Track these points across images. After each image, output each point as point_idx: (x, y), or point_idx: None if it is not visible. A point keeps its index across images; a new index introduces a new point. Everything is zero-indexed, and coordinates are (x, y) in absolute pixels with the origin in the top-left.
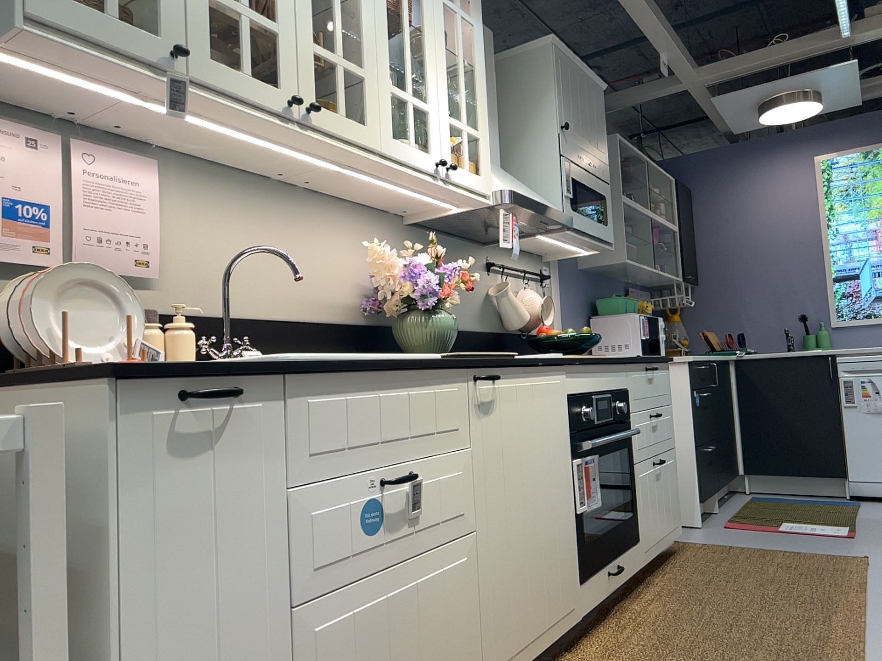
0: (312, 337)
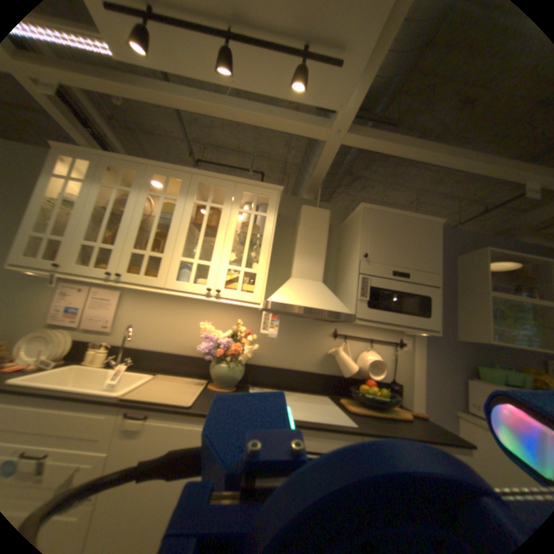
0: (177, 362)
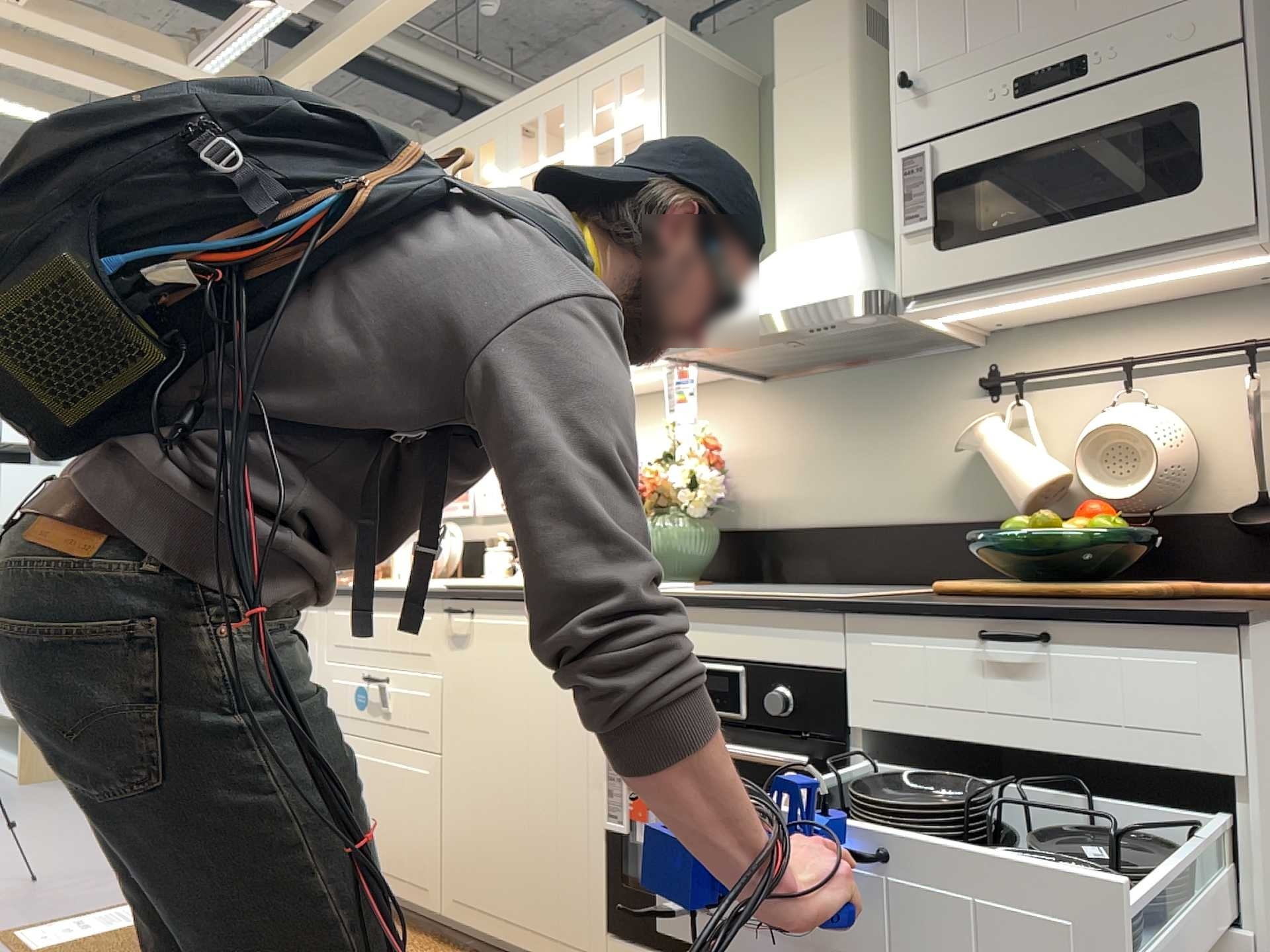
0: None
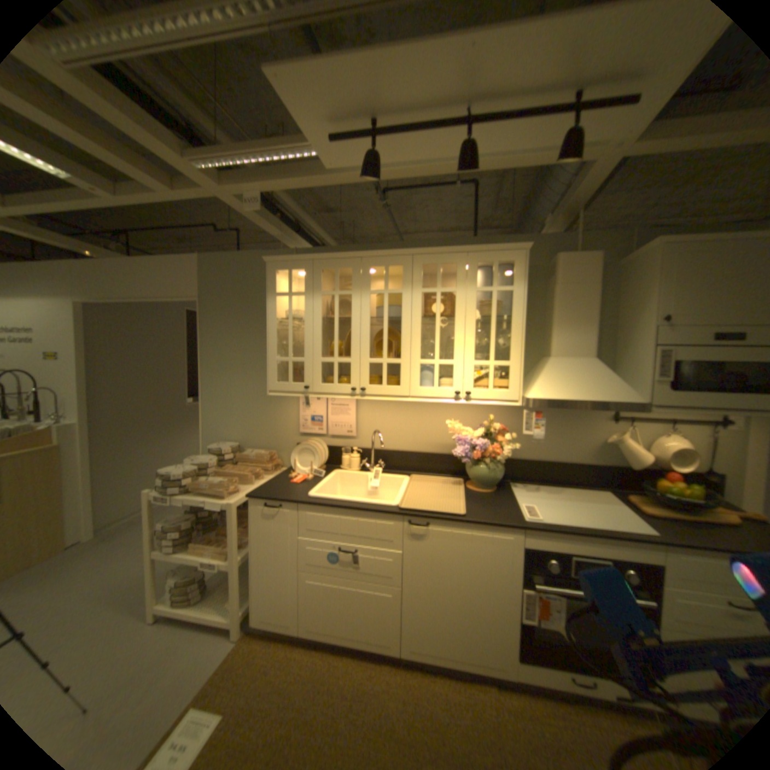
0: (427, 461)
